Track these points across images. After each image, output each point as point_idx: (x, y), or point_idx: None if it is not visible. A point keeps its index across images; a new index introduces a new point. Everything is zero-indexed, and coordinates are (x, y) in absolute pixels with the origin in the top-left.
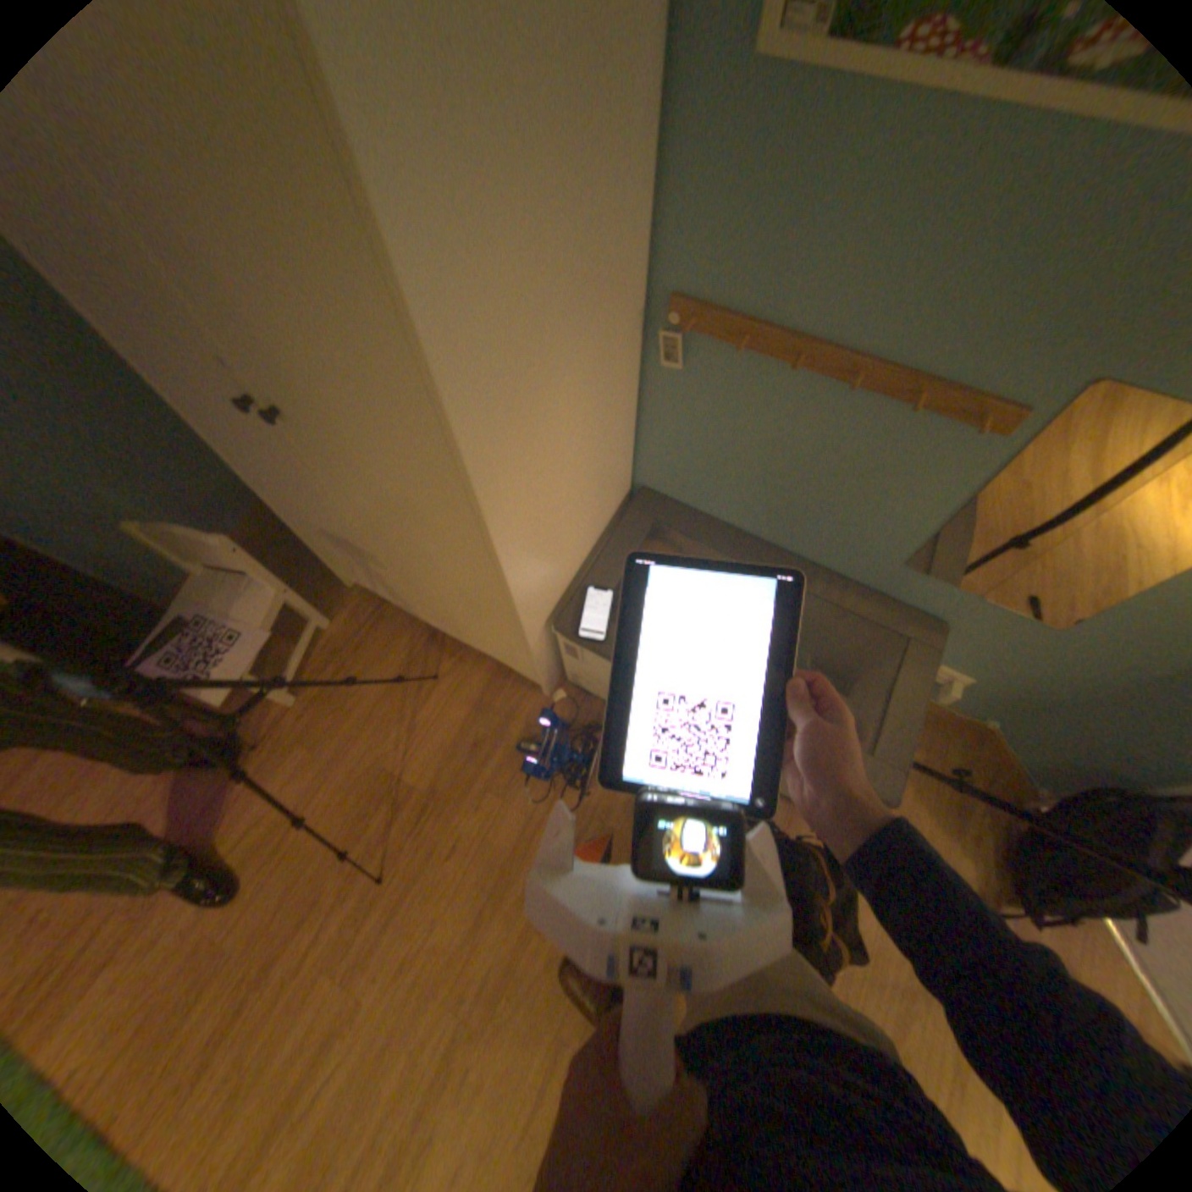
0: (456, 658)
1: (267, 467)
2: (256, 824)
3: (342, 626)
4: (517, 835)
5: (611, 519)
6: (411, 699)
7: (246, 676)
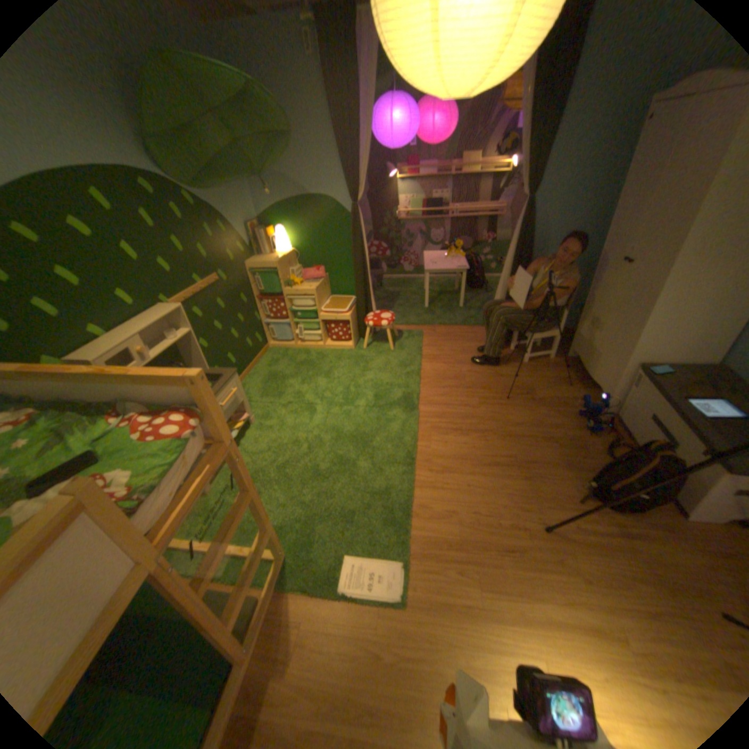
0: (582, 388)
1: (602, 289)
2: (492, 371)
3: (555, 361)
4: (554, 424)
5: (697, 362)
6: (557, 384)
7: (519, 352)
